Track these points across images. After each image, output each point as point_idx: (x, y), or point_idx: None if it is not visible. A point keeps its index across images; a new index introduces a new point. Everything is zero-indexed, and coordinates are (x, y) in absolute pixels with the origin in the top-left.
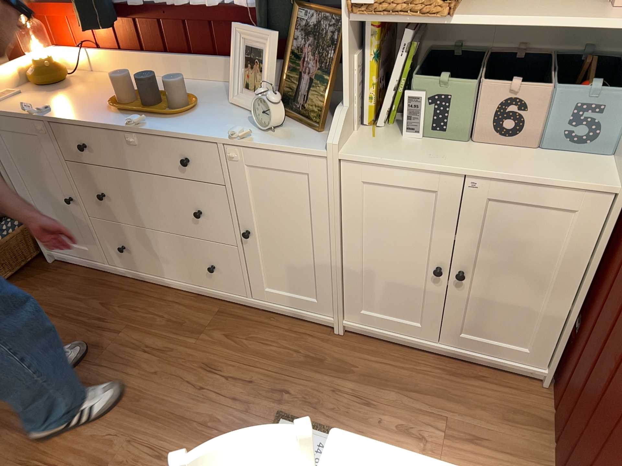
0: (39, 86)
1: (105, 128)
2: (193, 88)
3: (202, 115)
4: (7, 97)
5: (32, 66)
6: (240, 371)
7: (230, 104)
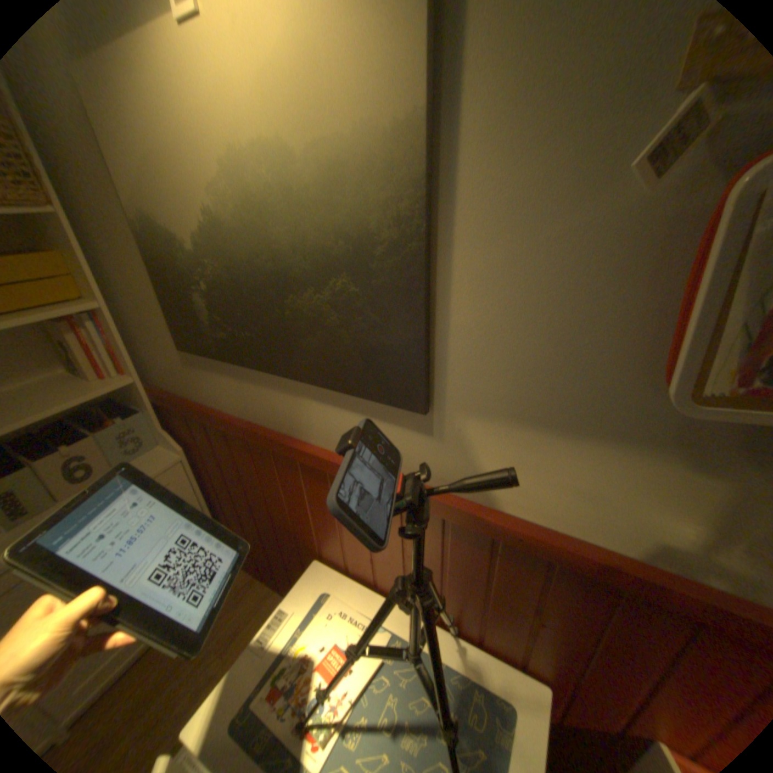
0: None
1: None
2: None
3: None
4: None
5: None
6: None
7: None
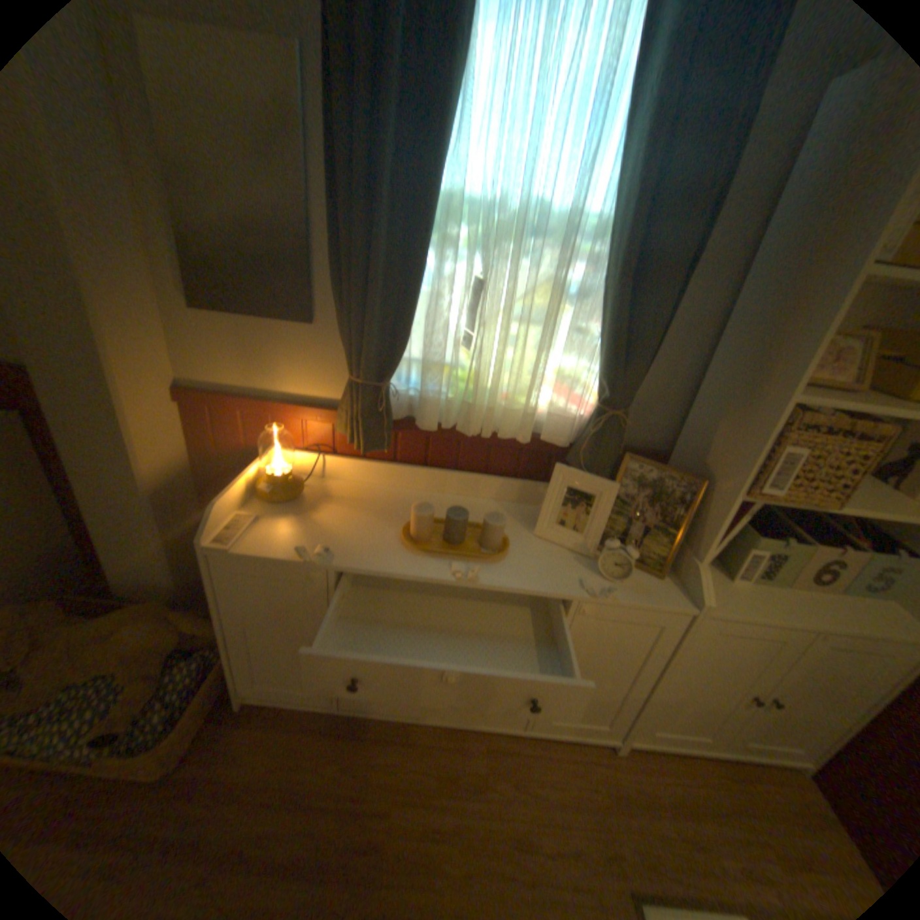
0: (274, 506)
1: (421, 581)
2: (471, 511)
3: (523, 558)
4: (246, 528)
5: (266, 481)
6: (558, 842)
7: (535, 539)
